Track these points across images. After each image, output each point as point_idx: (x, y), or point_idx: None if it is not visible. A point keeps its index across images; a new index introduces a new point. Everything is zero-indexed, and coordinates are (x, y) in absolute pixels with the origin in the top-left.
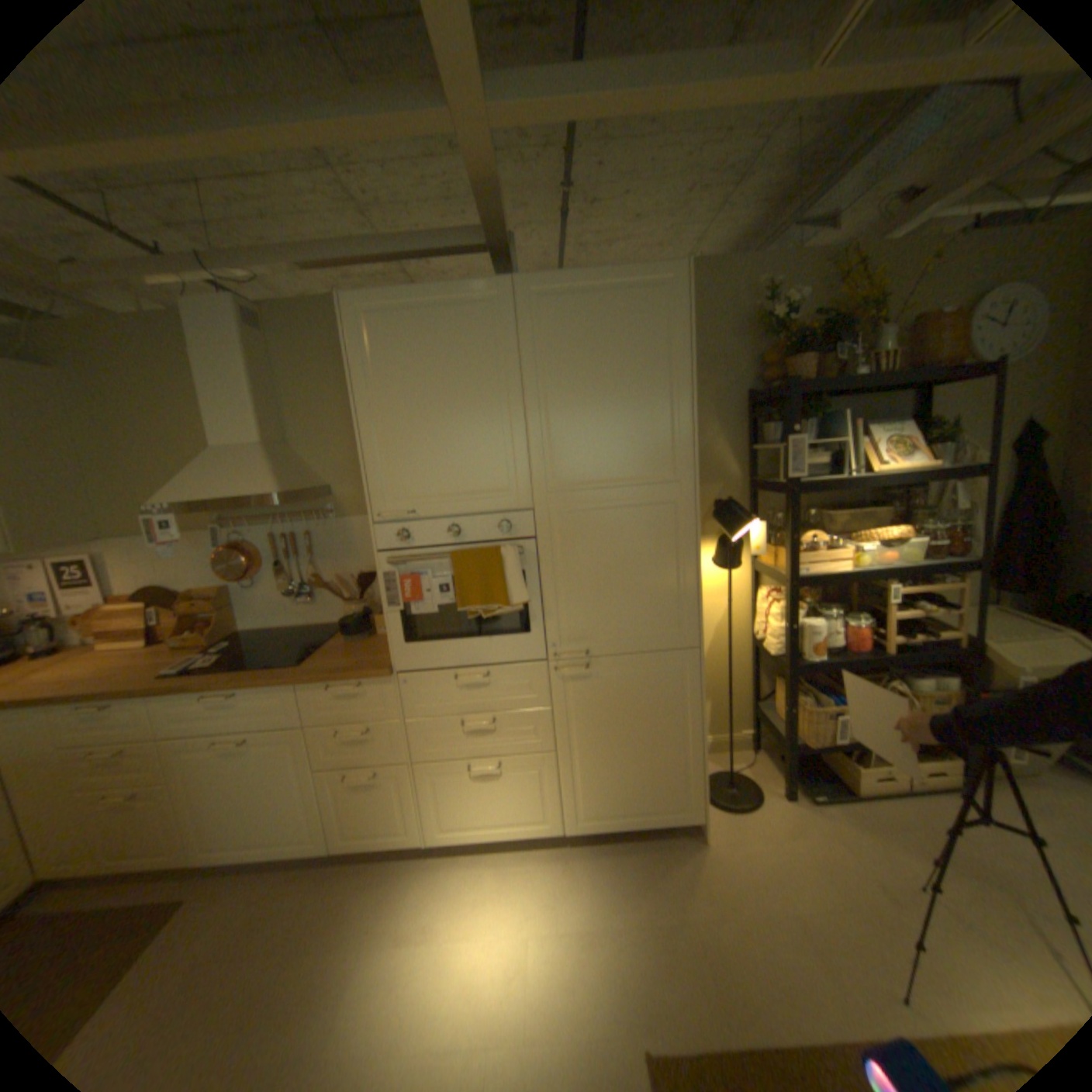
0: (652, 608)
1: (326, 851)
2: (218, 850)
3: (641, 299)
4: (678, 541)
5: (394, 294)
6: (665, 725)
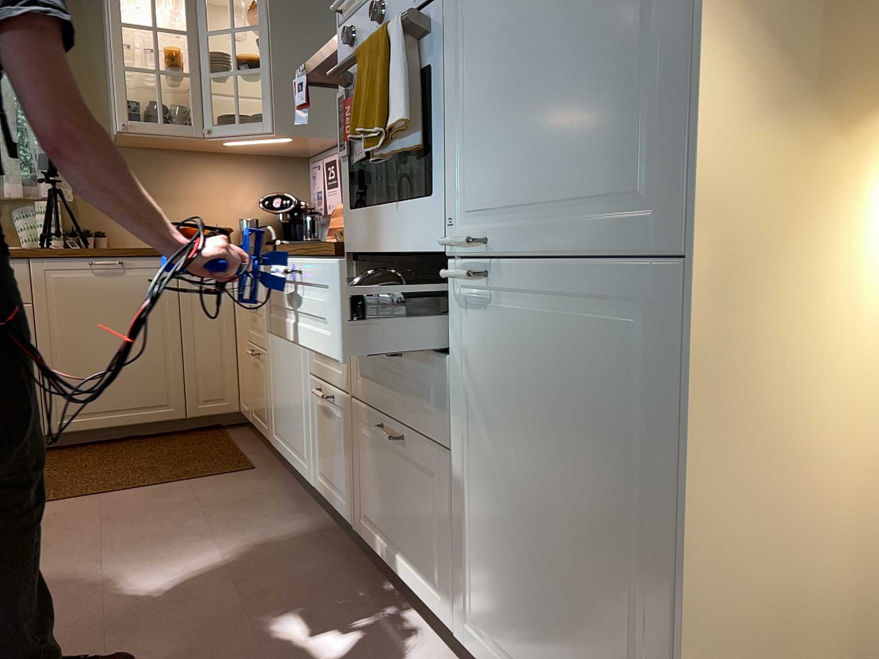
0: (604, 124)
1: (313, 482)
2: (278, 435)
3: None
4: None
5: None
6: (613, 494)
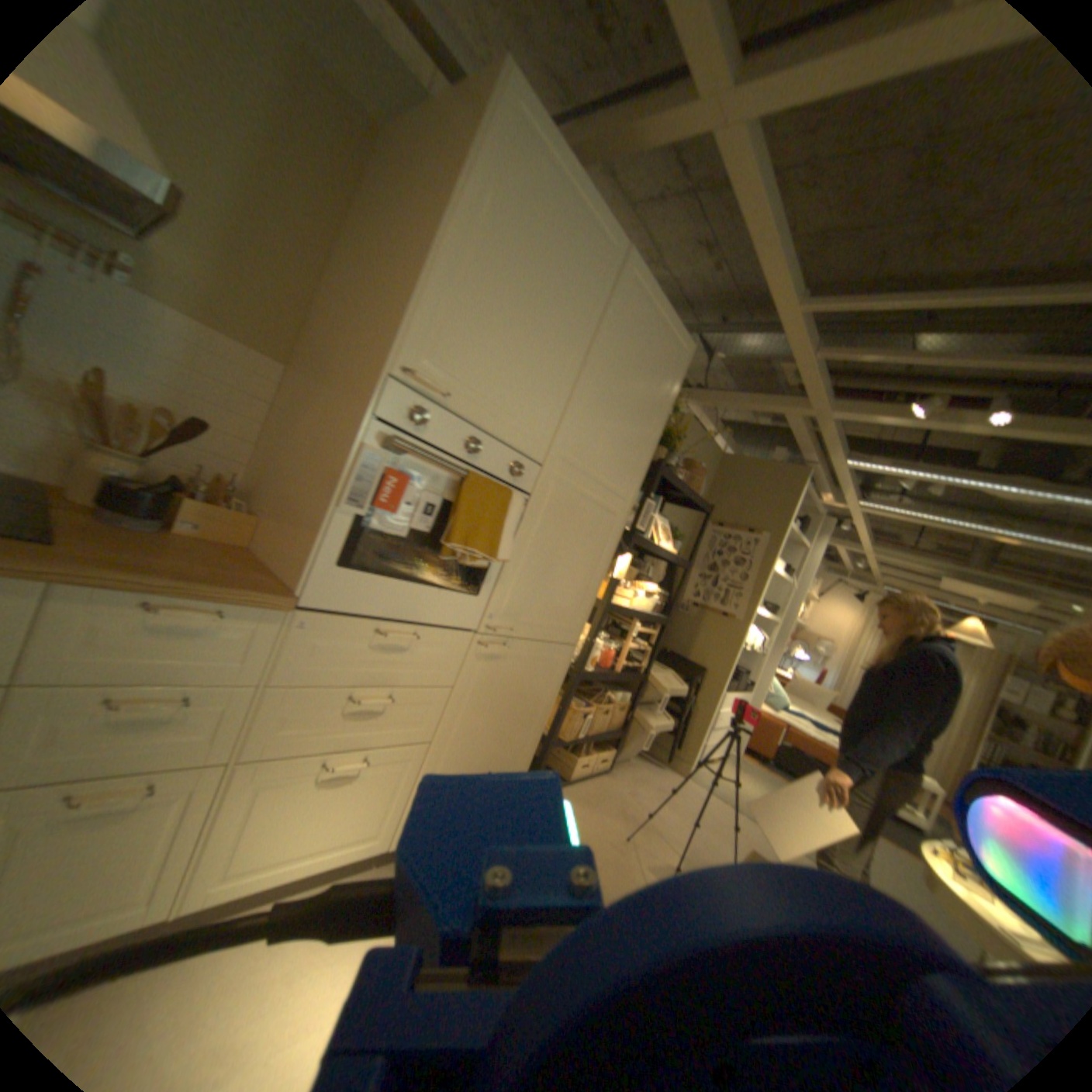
0: (568, 602)
1: None
2: None
3: (672, 350)
4: (604, 550)
5: (561, 147)
6: (526, 717)
